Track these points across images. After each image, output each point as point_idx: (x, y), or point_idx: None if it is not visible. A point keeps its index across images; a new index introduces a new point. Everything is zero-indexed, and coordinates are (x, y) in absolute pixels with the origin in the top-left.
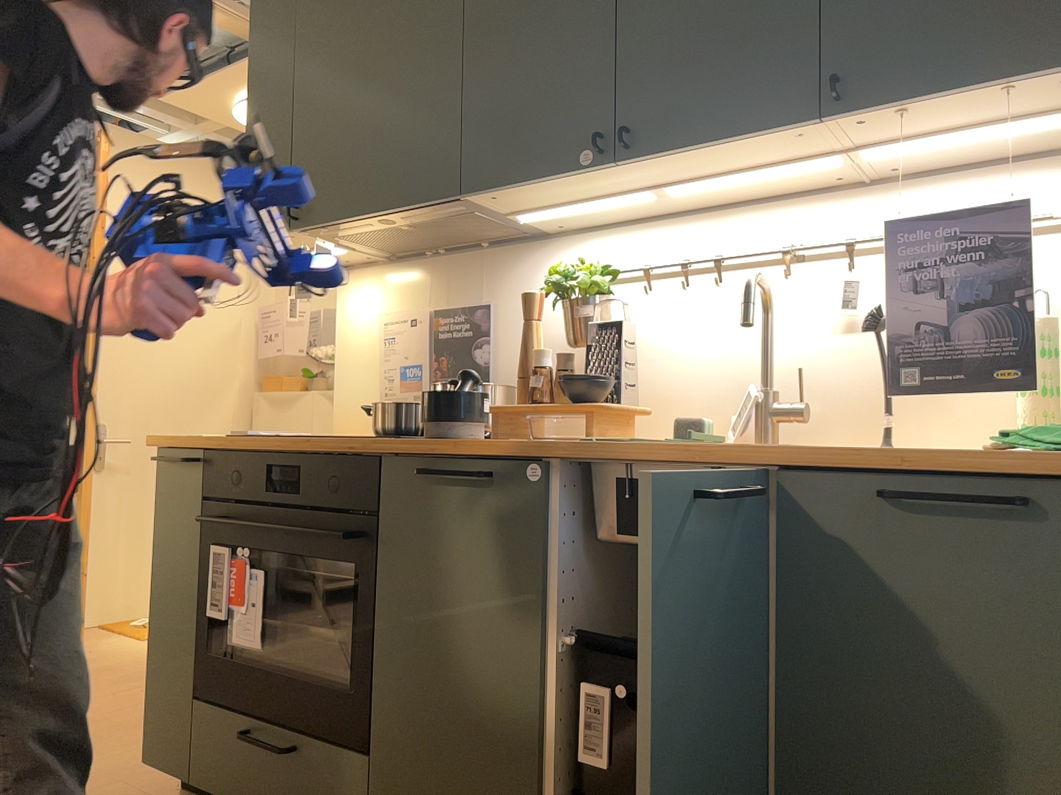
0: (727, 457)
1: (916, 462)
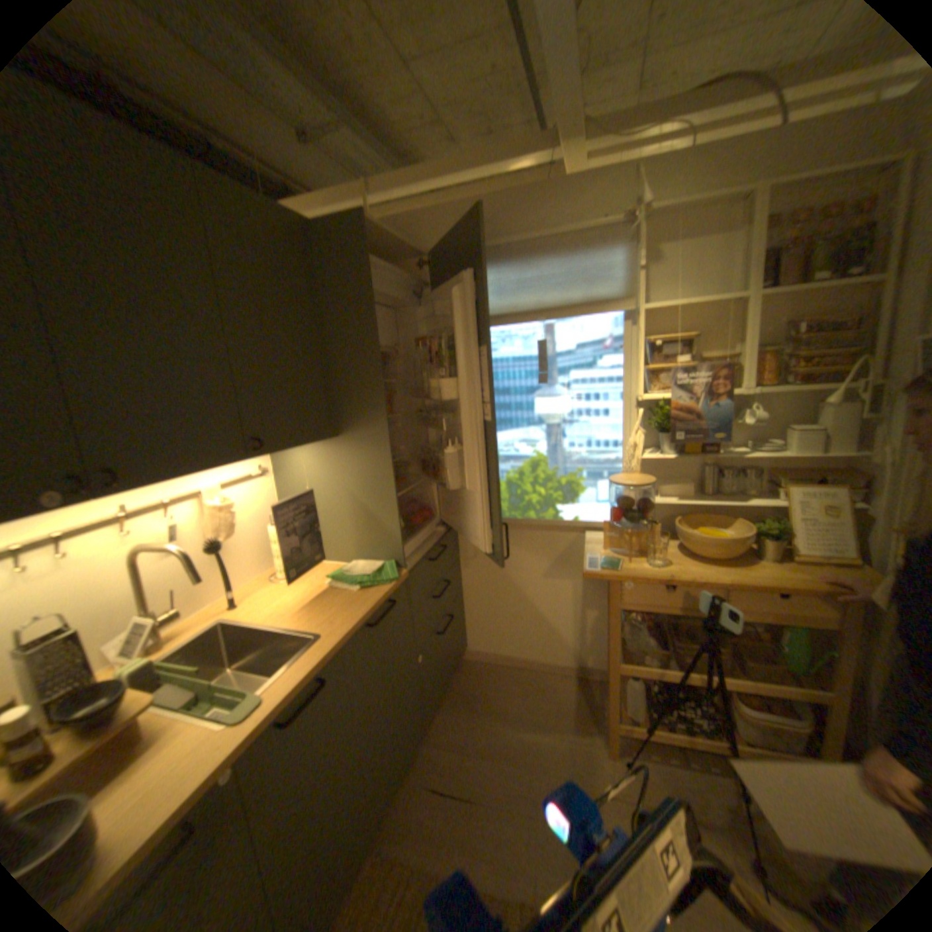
0: (328, 657)
1: (374, 610)
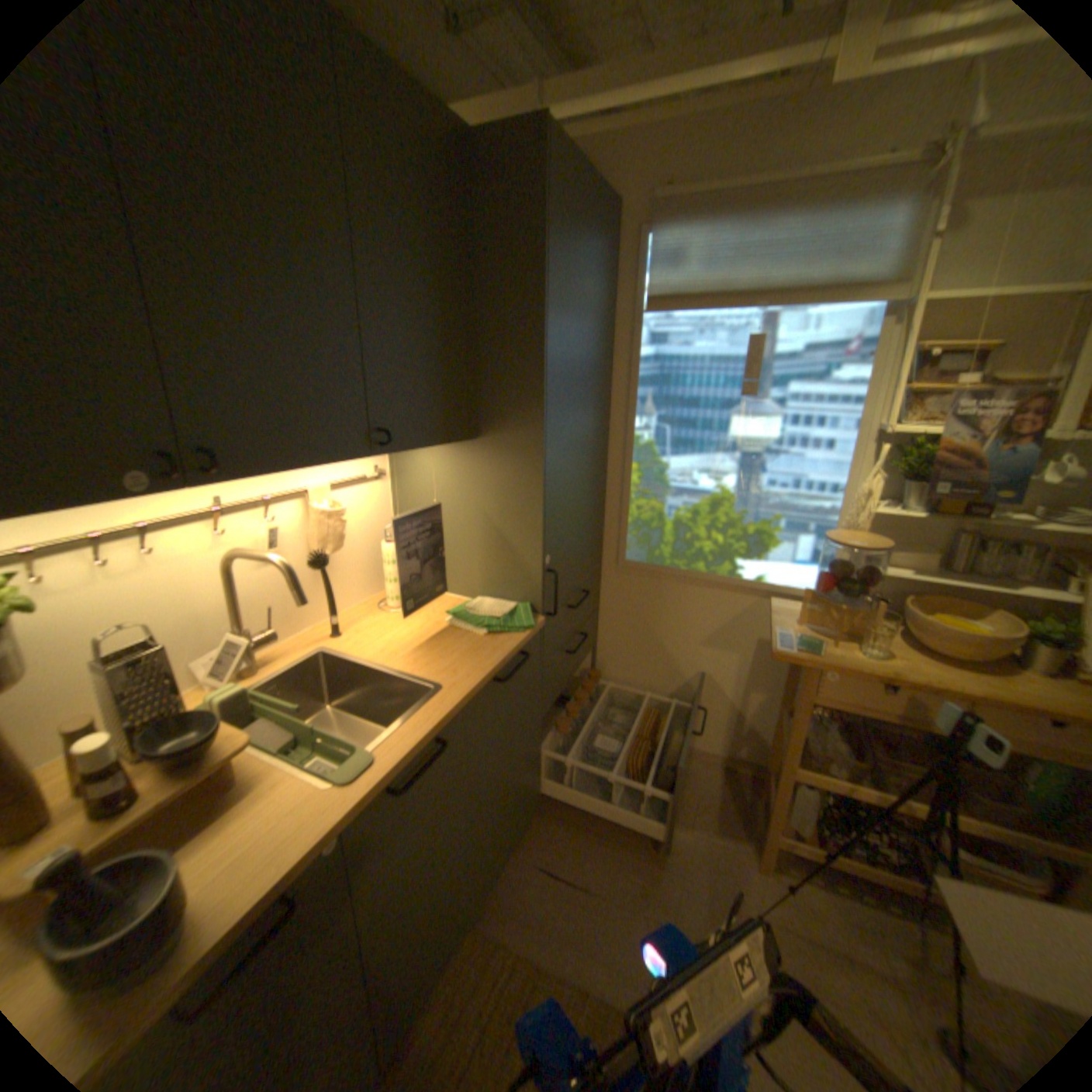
0: (451, 715)
1: (504, 662)
